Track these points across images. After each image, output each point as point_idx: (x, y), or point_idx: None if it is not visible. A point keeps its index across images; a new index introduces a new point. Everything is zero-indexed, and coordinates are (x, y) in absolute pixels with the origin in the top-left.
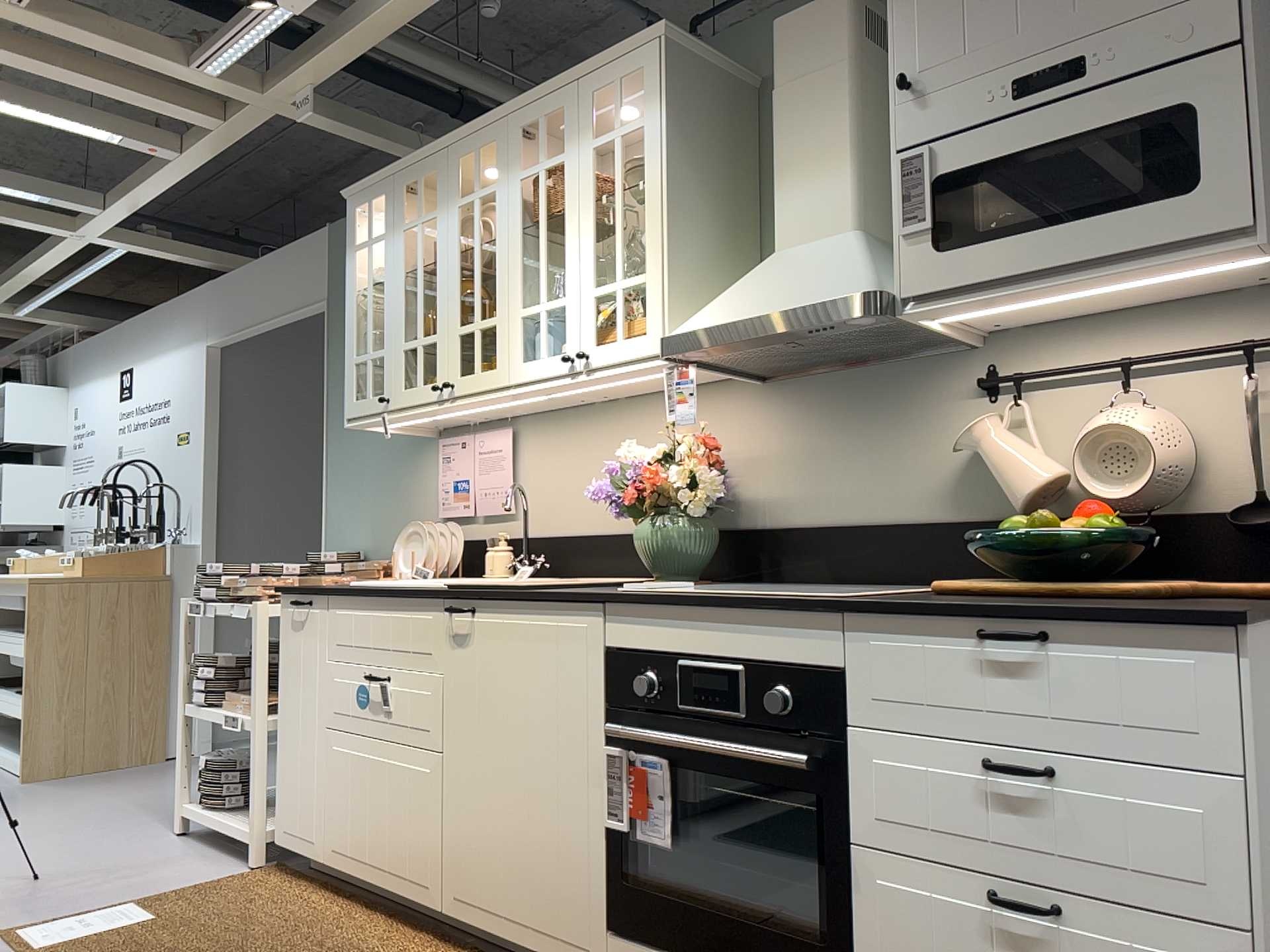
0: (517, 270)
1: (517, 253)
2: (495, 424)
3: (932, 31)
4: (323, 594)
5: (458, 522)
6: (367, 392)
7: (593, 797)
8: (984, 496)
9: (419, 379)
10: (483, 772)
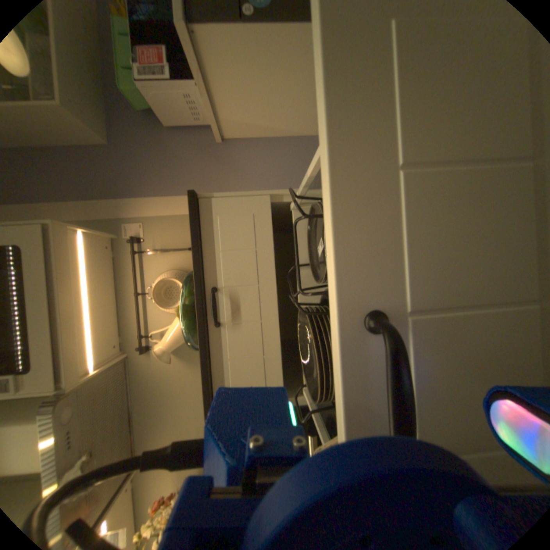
0: None
1: None
2: None
3: None
4: None
5: None
6: None
7: None
8: (191, 348)
9: None
10: None
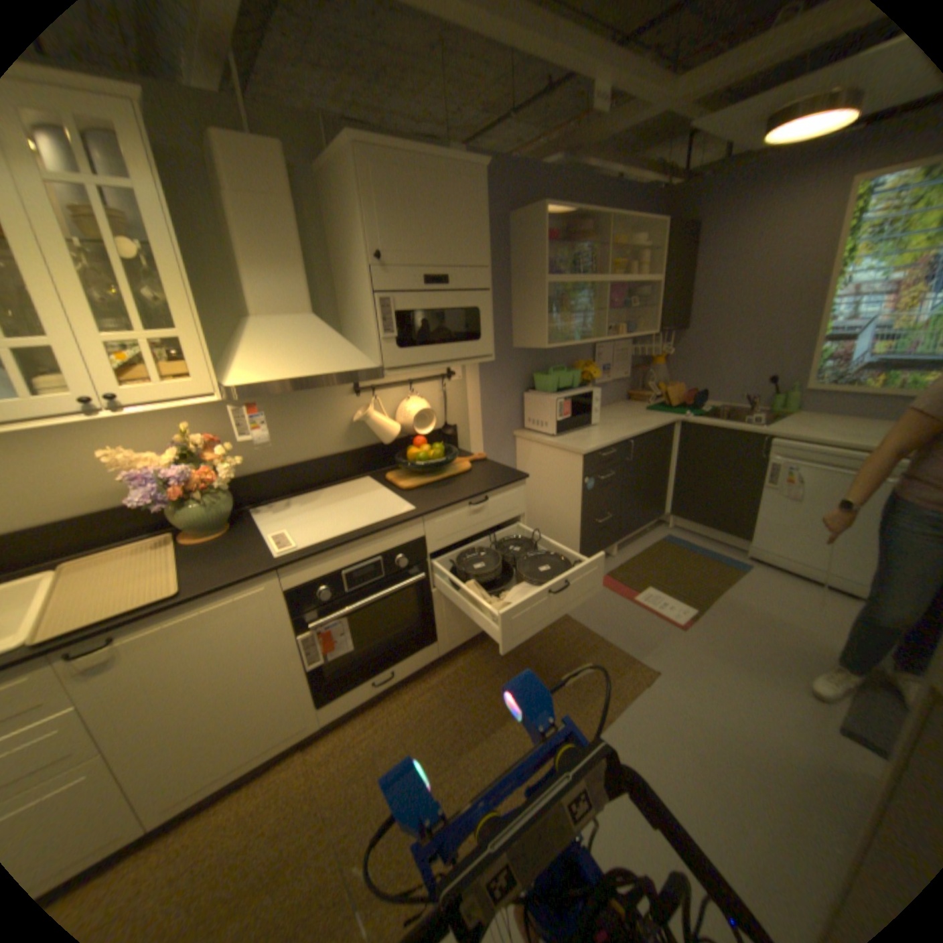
0: None
1: None
2: None
3: (388, 231)
4: None
5: None
6: None
7: (291, 667)
8: (360, 439)
9: None
10: (171, 727)
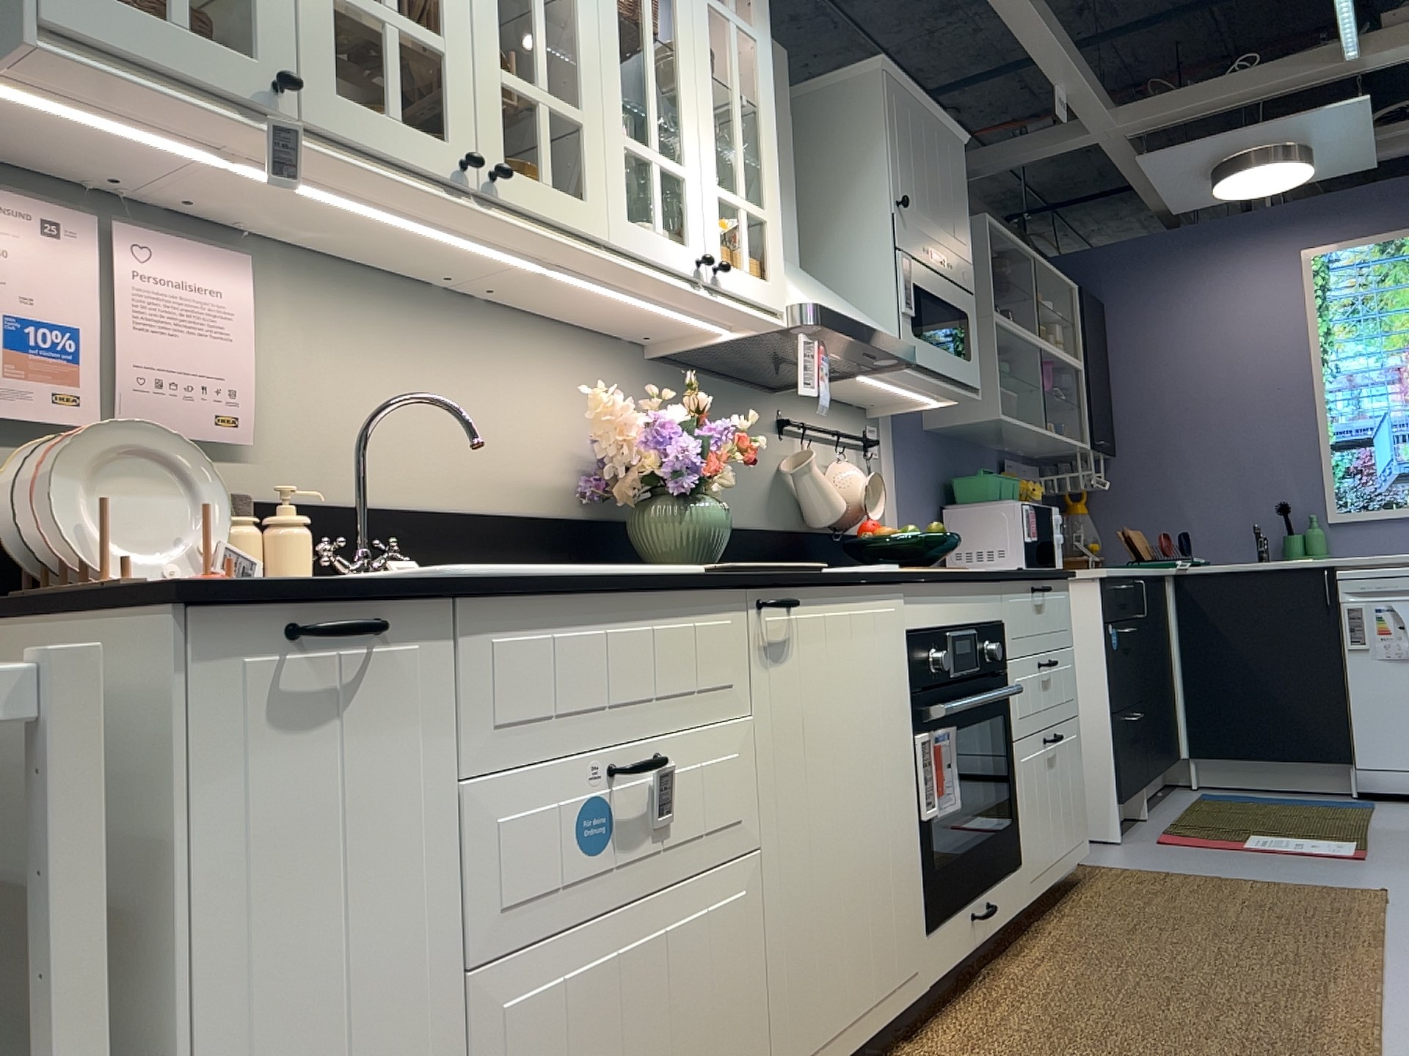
0: (616, 69)
1: (615, 42)
2: (167, 225)
3: (907, 179)
4: (452, 594)
5: (7, 437)
6: (172, 6)
7: (911, 797)
8: (784, 512)
9: (394, 105)
10: (817, 840)
